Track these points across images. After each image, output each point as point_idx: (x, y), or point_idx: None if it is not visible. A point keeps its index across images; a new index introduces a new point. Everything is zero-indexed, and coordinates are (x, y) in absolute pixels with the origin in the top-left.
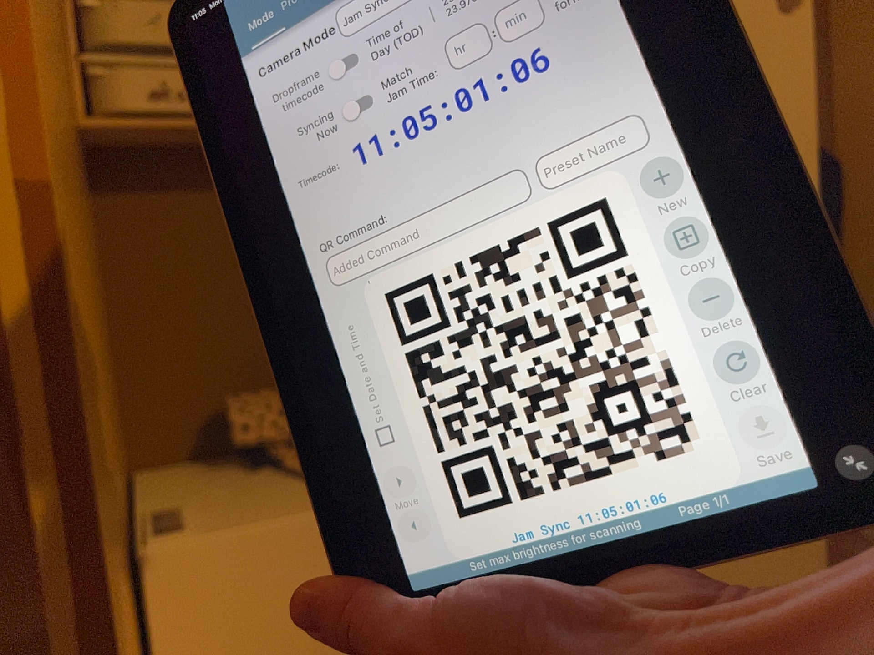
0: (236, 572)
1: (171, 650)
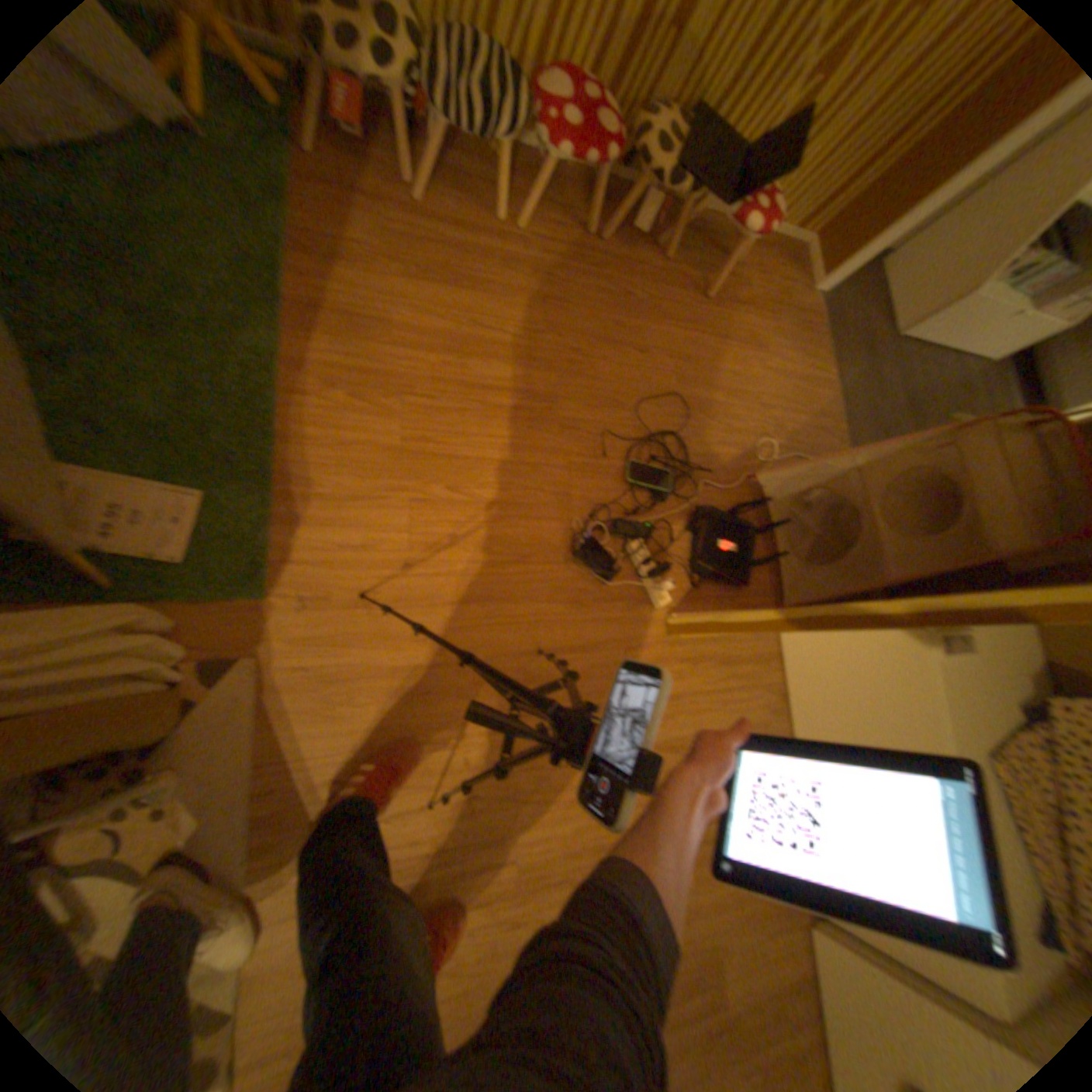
0: (917, 685)
1: (873, 643)
